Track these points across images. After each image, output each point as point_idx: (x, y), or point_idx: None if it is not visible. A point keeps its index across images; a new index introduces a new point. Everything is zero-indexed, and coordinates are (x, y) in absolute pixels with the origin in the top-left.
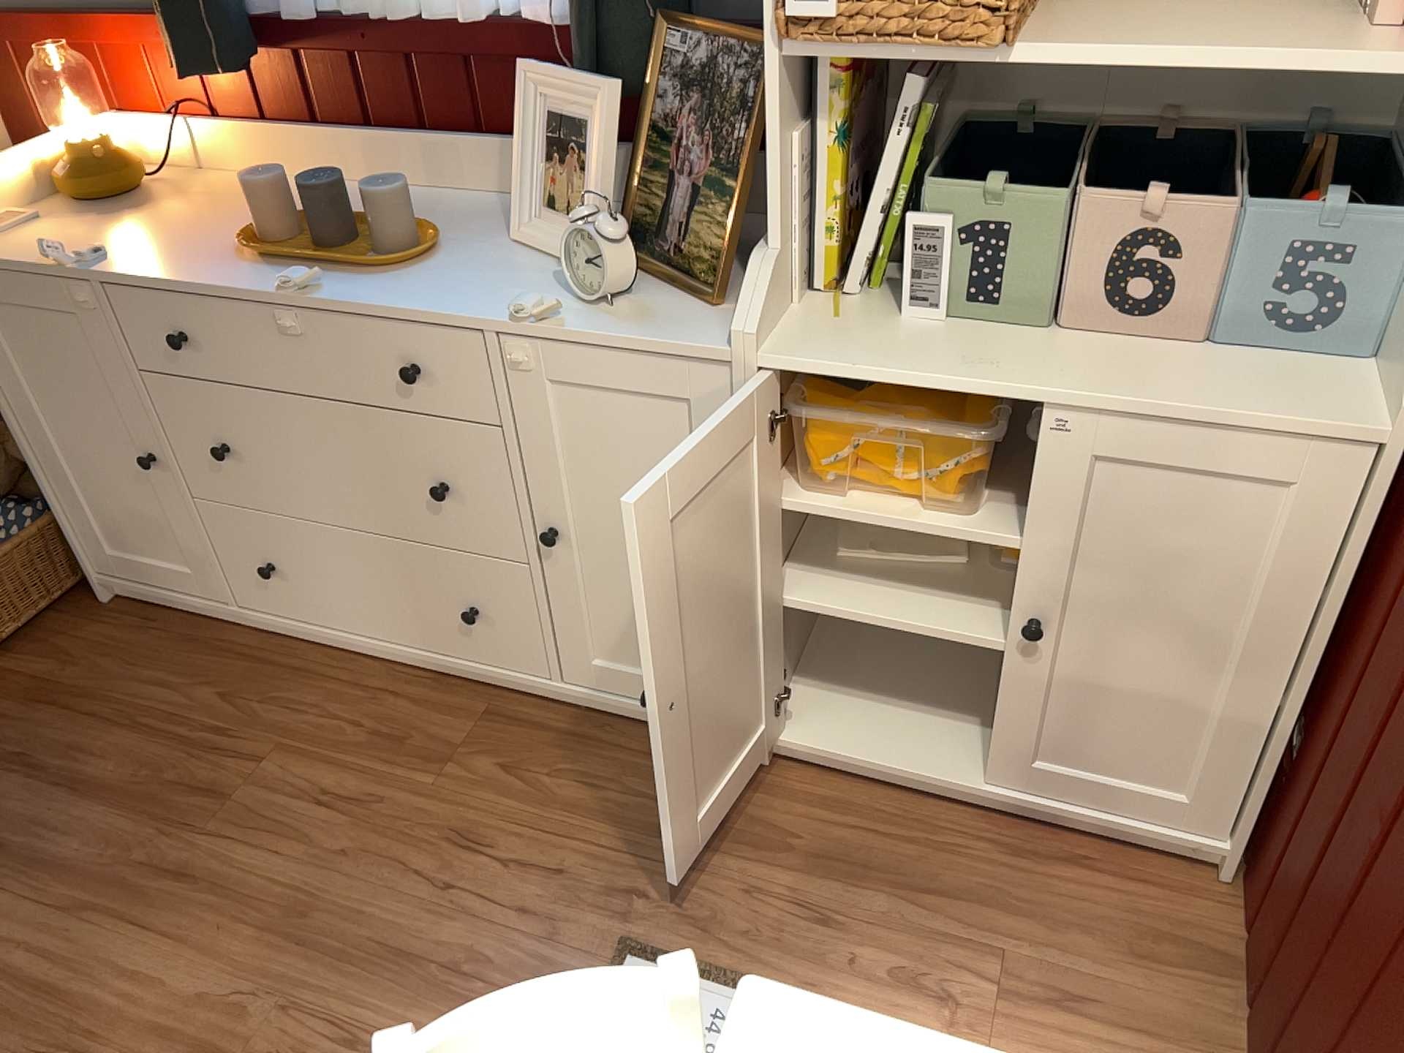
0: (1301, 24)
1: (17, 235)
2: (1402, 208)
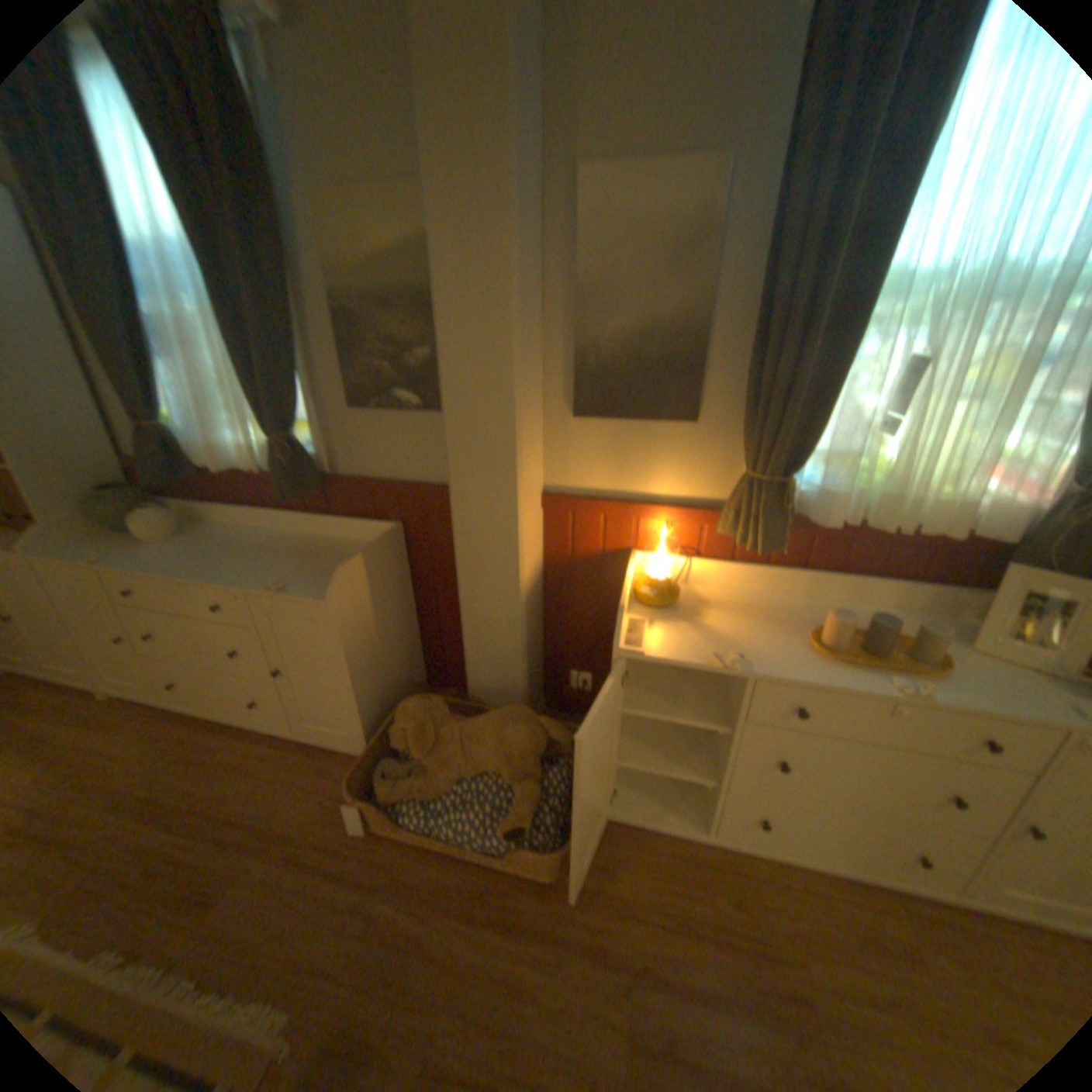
0: None
1: (641, 631)
2: None
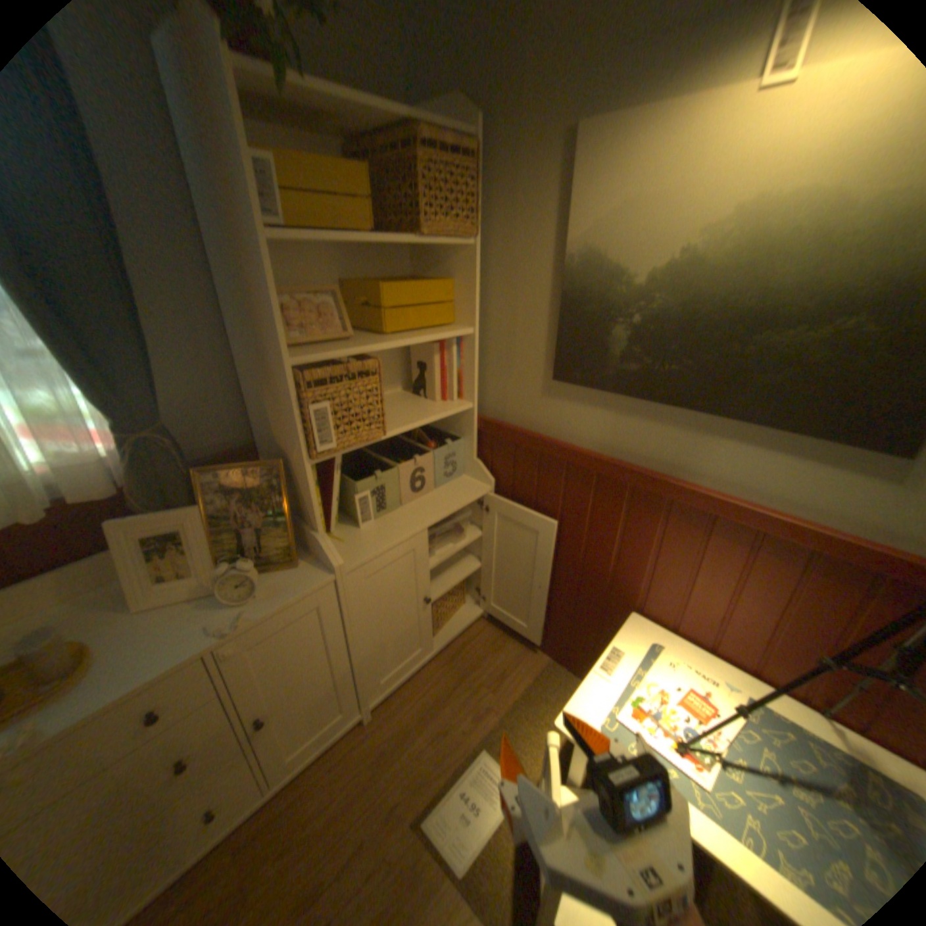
0: (415, 403)
1: None
2: (456, 437)
